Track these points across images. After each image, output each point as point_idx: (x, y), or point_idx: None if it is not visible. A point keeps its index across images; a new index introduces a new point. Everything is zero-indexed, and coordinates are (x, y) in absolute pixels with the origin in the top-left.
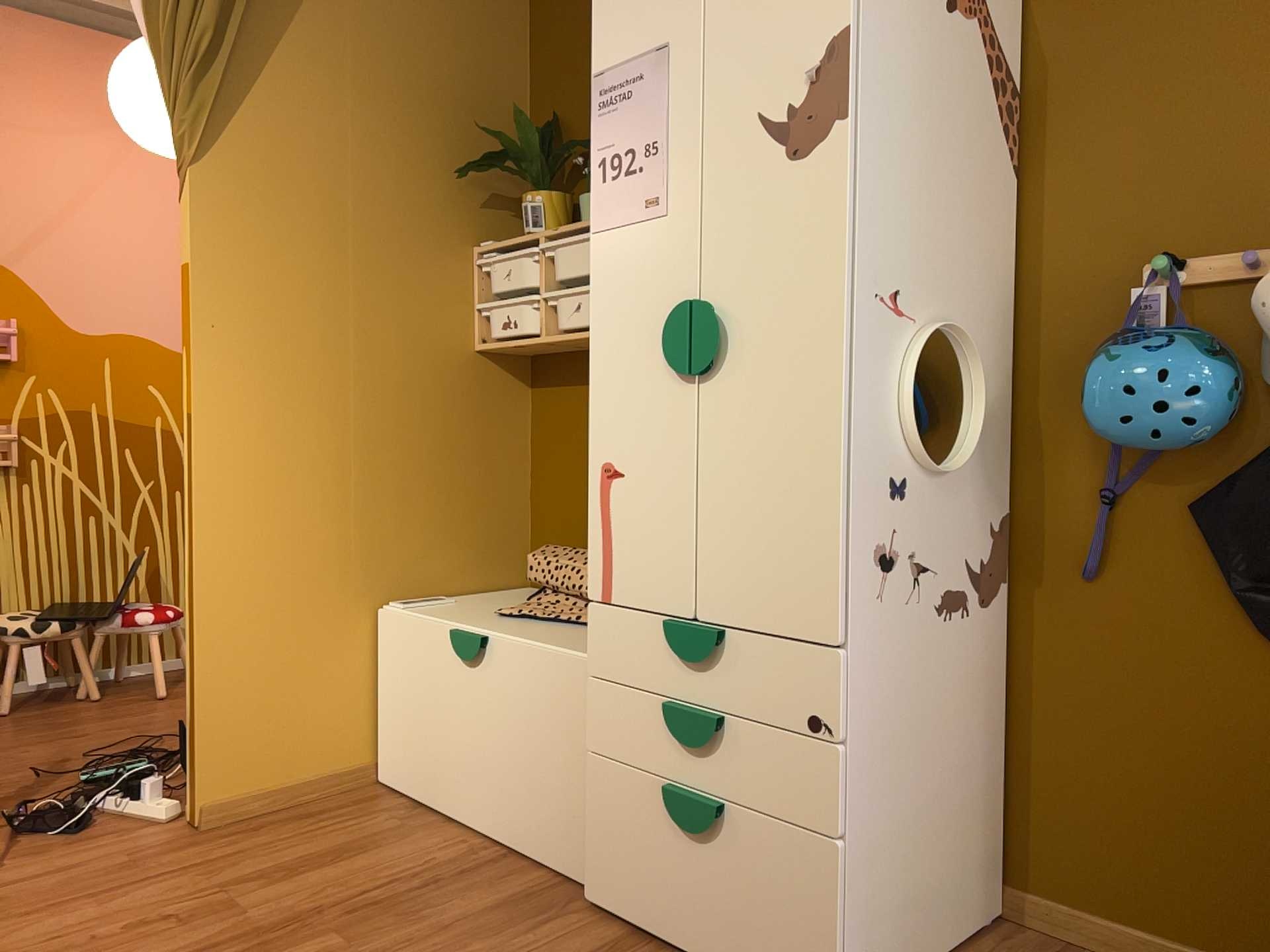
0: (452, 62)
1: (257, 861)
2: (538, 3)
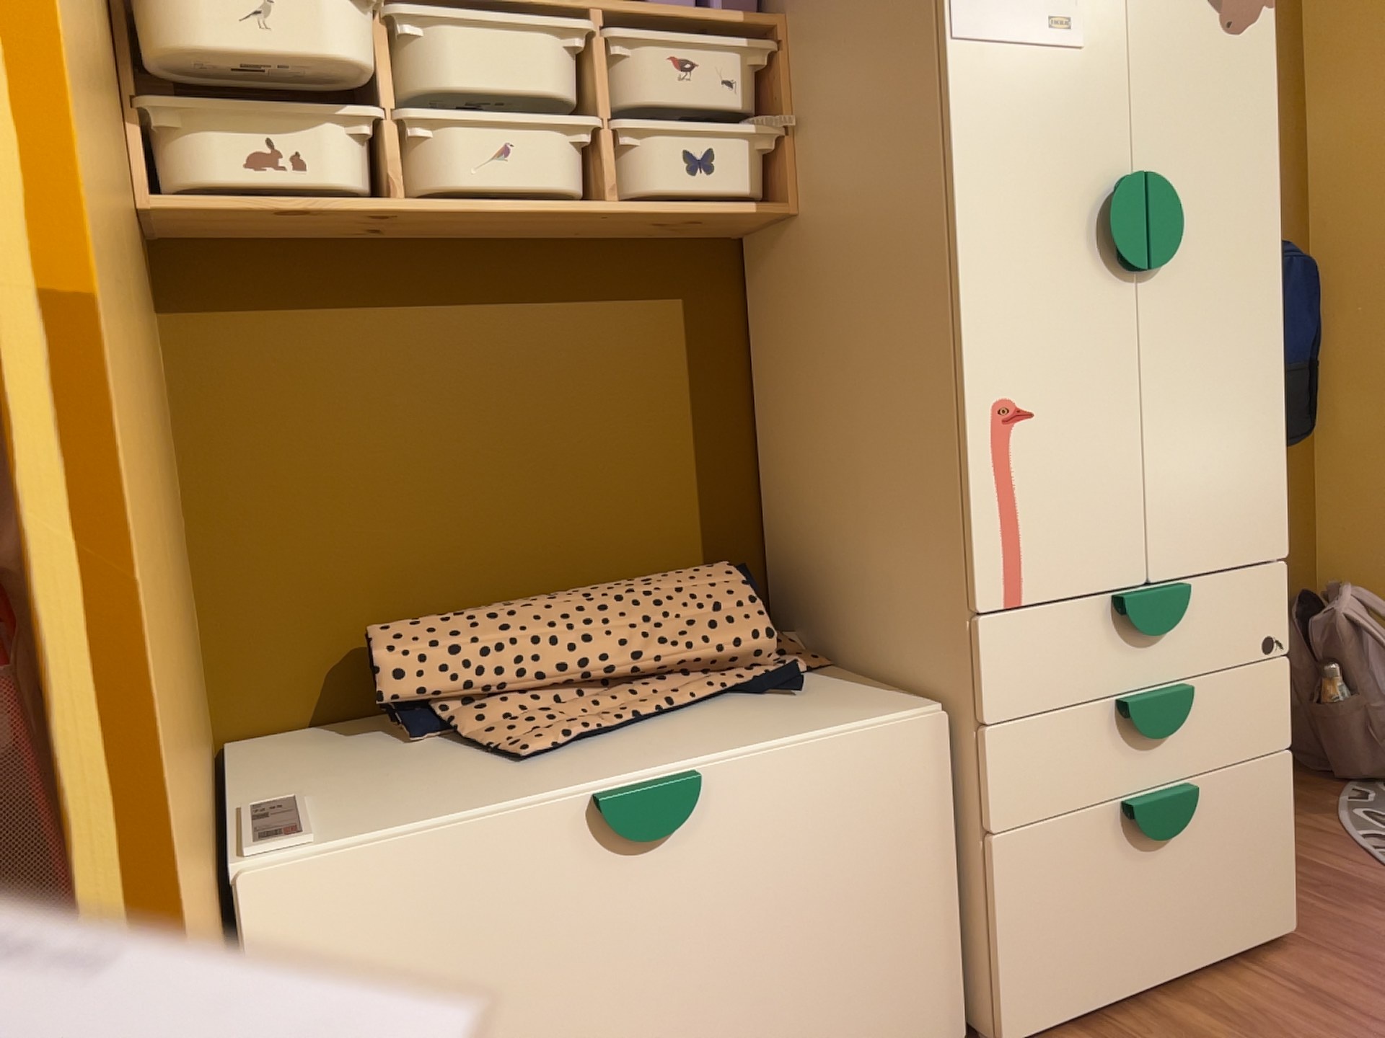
0: None
1: None
2: None
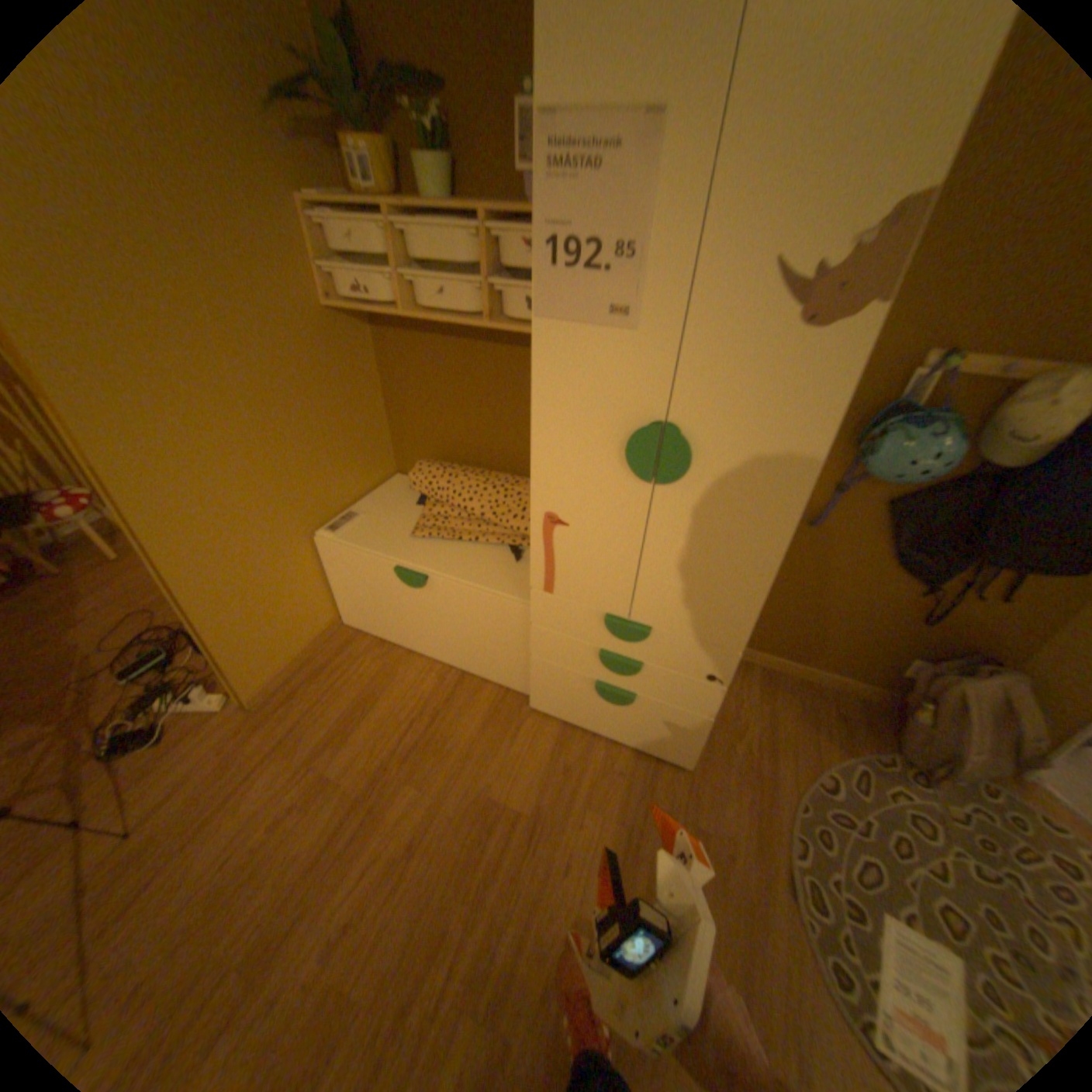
0: None
1: (314, 730)
2: None
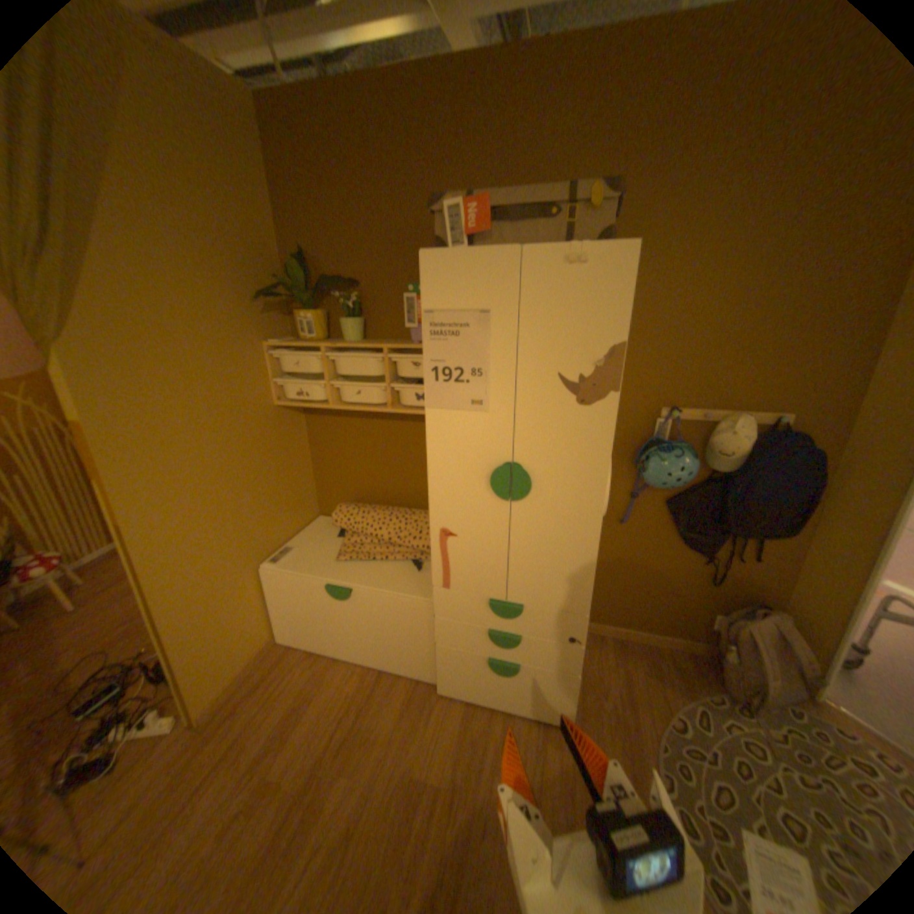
0: (222, 208)
1: (254, 740)
2: (269, 154)
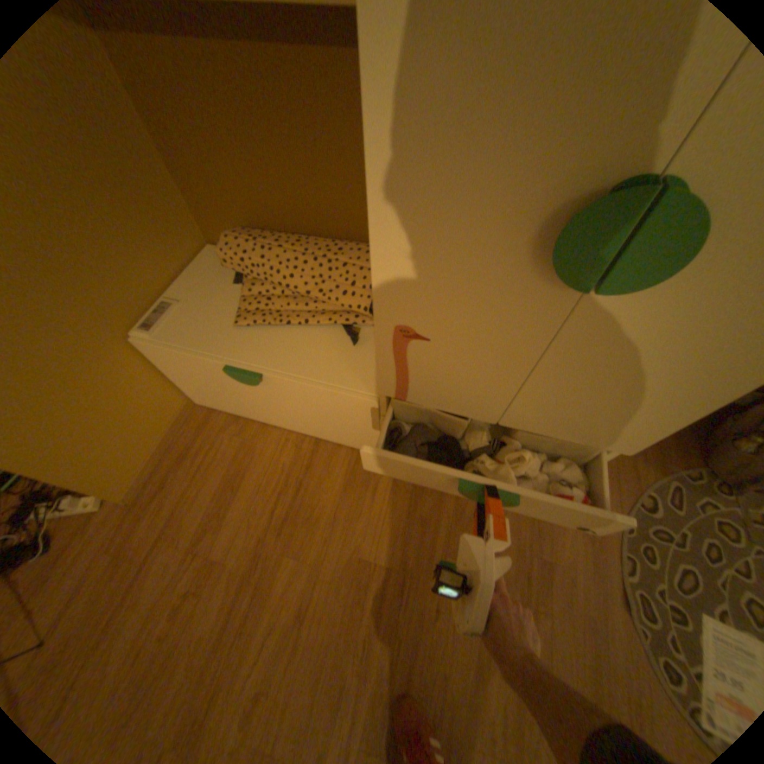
0: None
1: (190, 516)
2: None
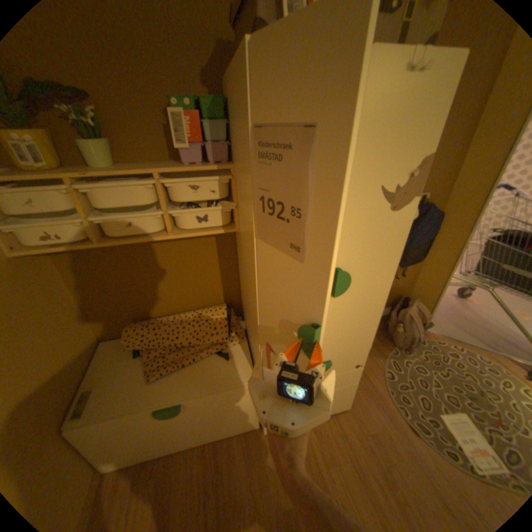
0: None
1: None
2: None
